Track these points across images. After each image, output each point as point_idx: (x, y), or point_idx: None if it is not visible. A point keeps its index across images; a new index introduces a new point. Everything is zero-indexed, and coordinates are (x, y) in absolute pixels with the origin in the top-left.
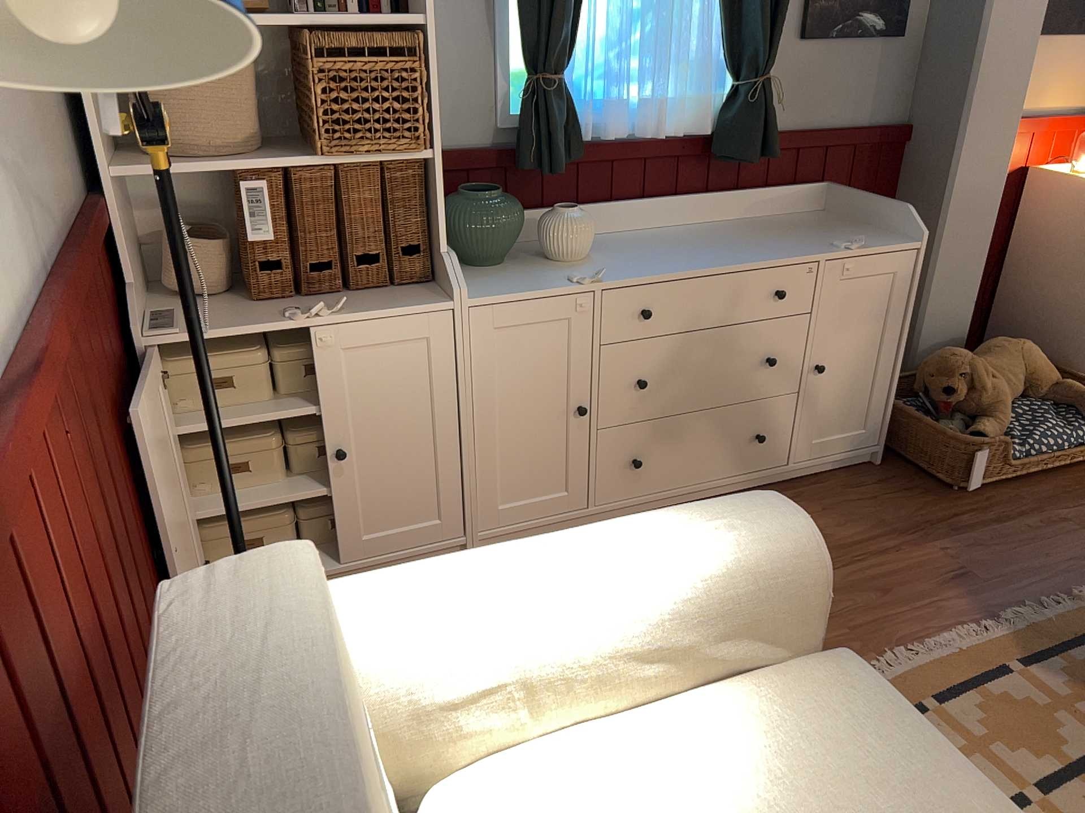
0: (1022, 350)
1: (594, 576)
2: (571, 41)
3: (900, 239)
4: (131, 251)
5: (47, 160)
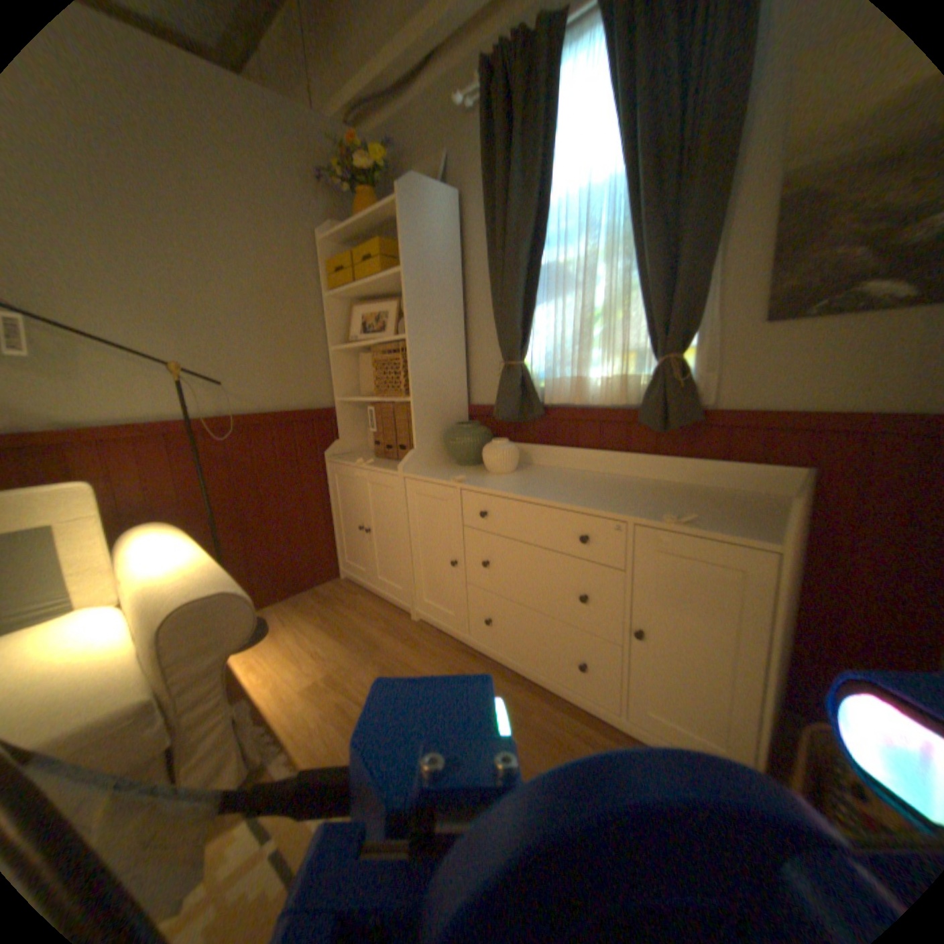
0: None
1: (153, 565)
2: (524, 341)
3: (770, 536)
4: (350, 428)
5: (277, 387)
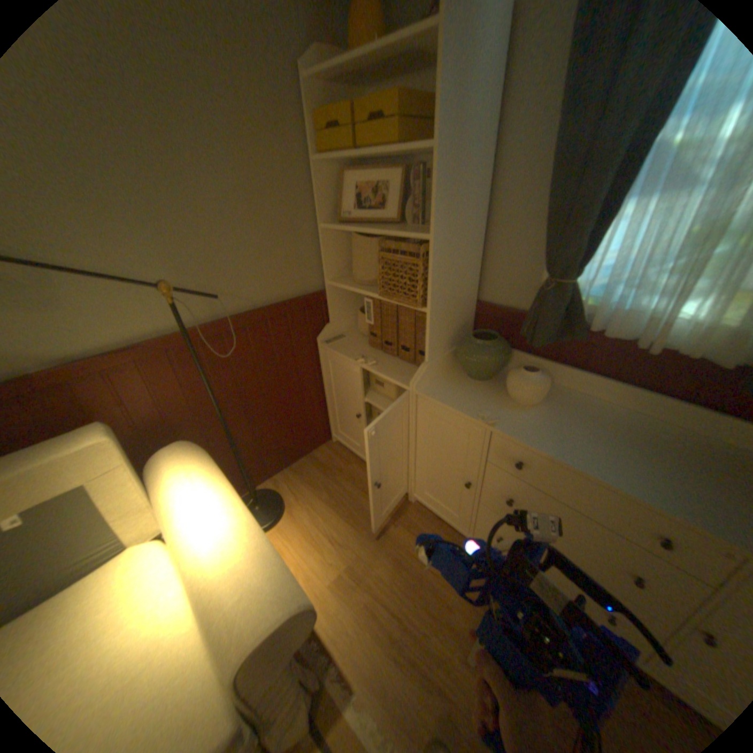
0: None
1: (198, 541)
2: (589, 255)
3: None
4: (340, 310)
5: (269, 277)
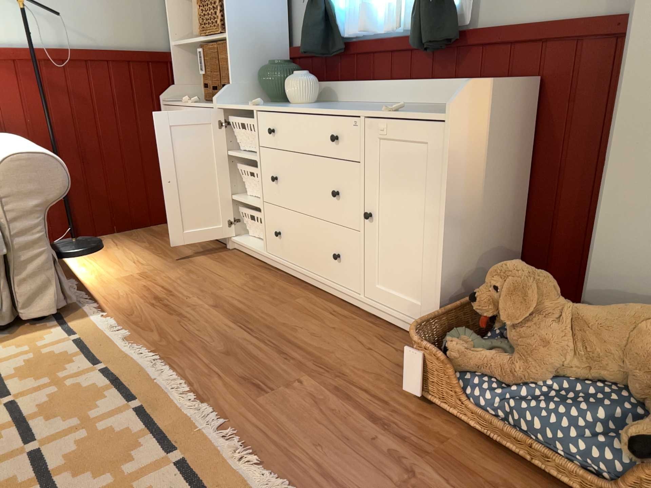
0: (648, 321)
1: None
2: None
3: (446, 113)
4: (185, 76)
5: (115, 29)
